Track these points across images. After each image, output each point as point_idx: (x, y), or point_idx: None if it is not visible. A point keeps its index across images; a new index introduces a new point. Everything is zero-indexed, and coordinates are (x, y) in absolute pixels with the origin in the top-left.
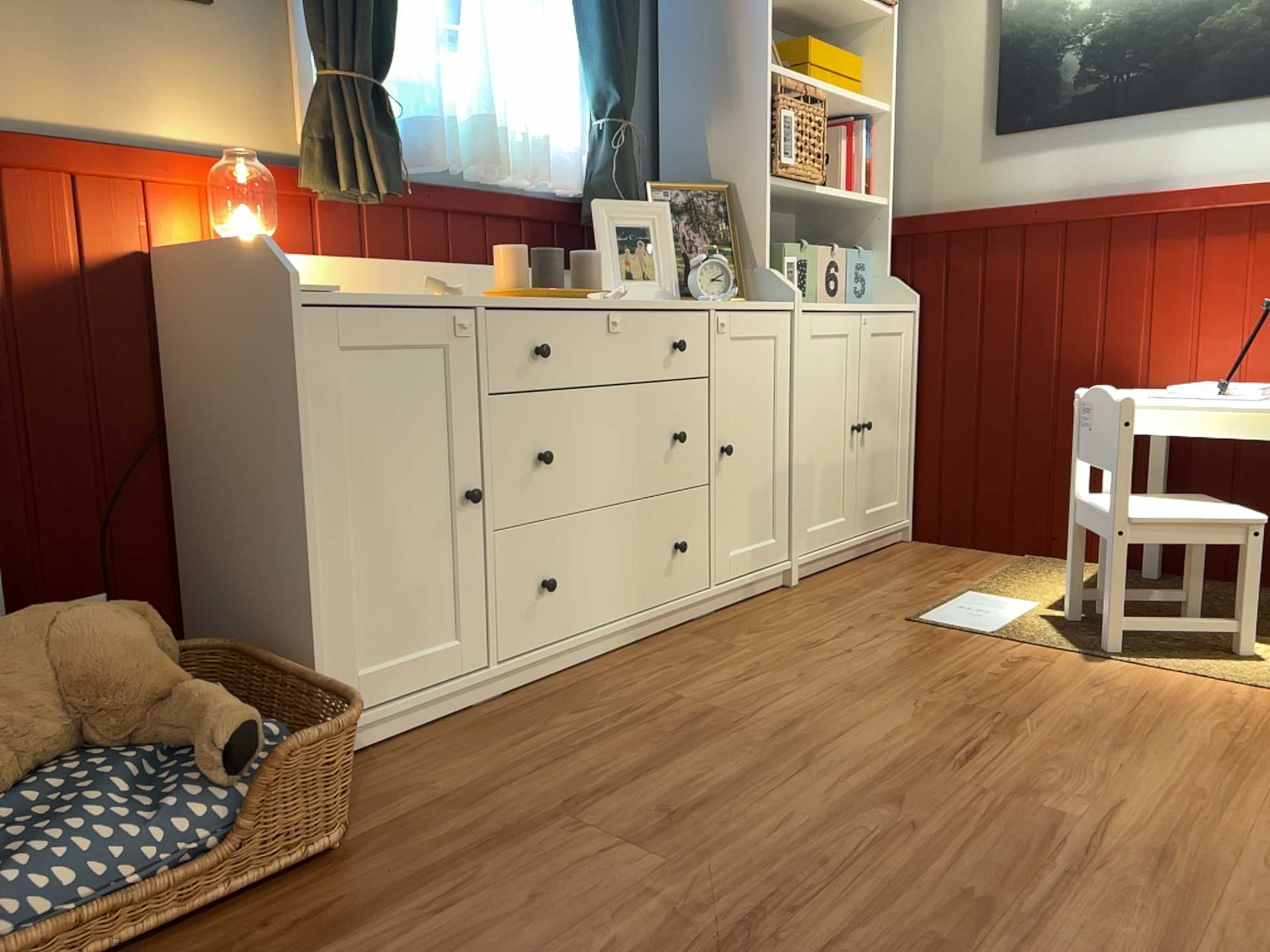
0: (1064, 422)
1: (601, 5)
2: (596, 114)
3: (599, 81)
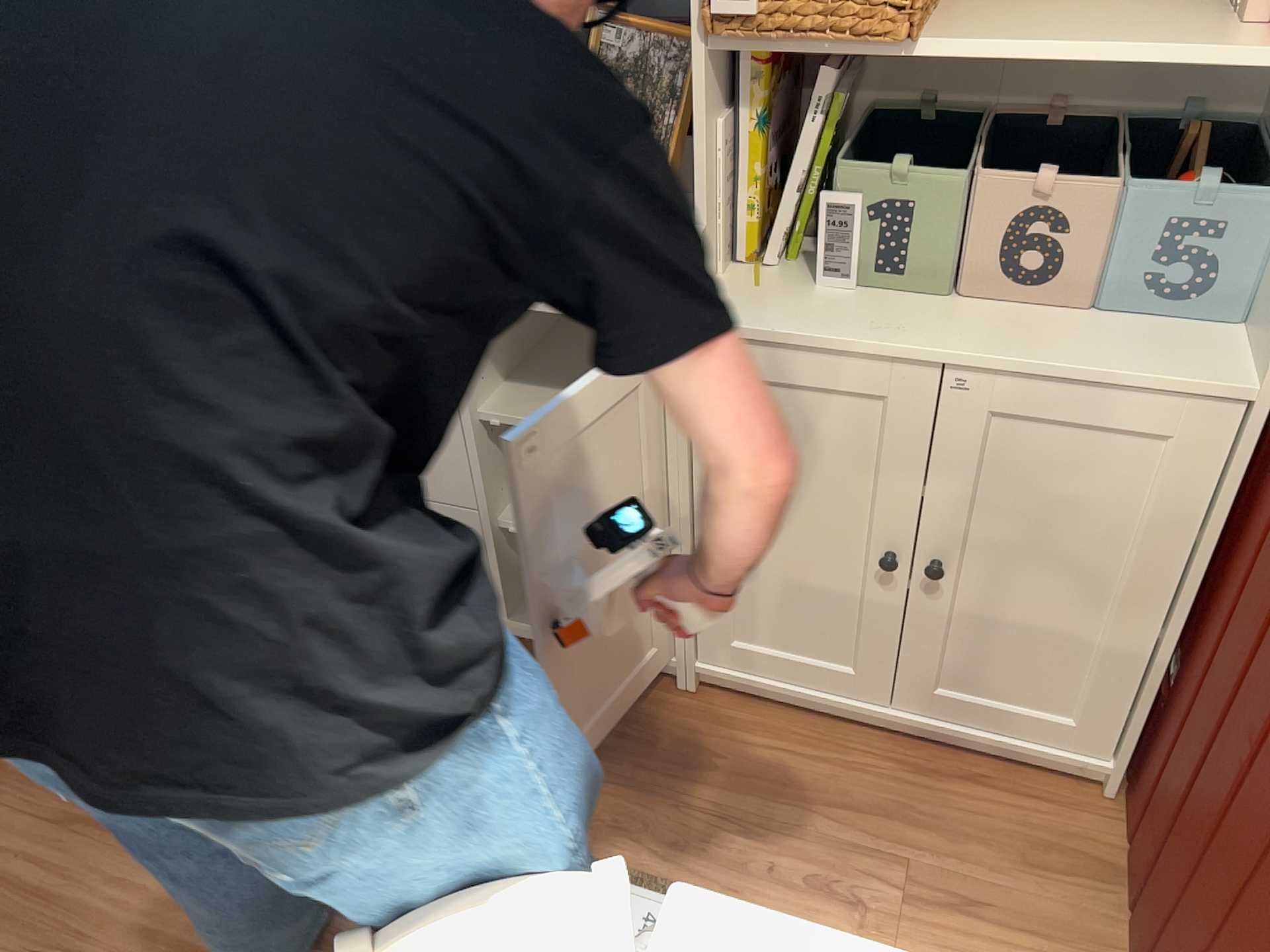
0: (1231, 922)
1: None
2: None
3: None
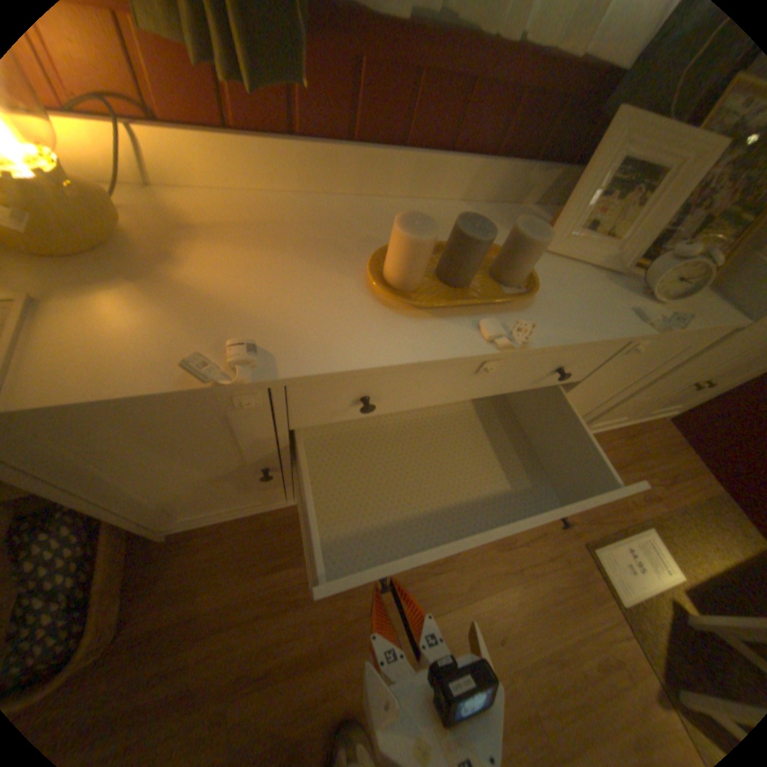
0: None
1: None
2: None
3: None
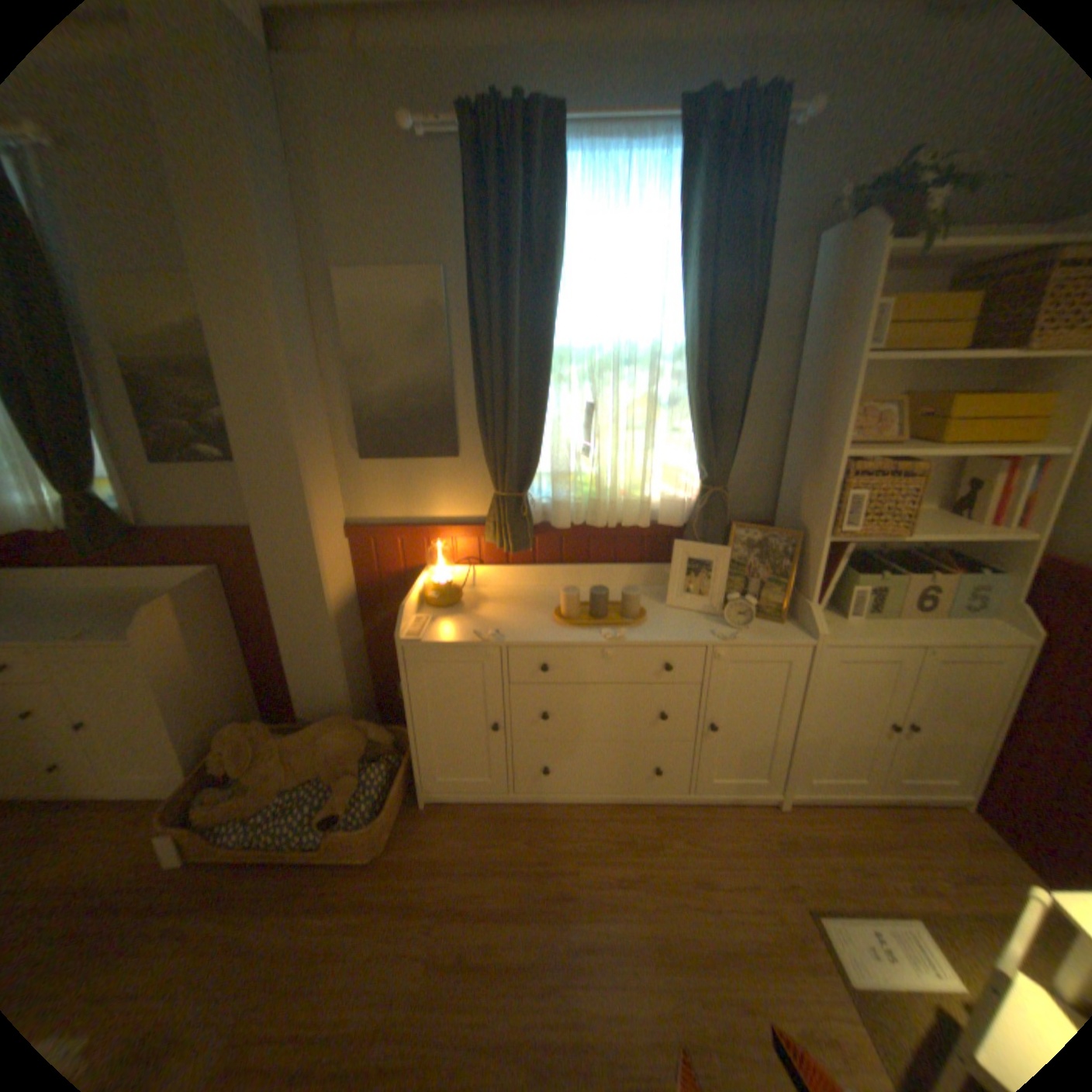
0: None
1: (697, 416)
2: (700, 478)
3: (698, 460)
